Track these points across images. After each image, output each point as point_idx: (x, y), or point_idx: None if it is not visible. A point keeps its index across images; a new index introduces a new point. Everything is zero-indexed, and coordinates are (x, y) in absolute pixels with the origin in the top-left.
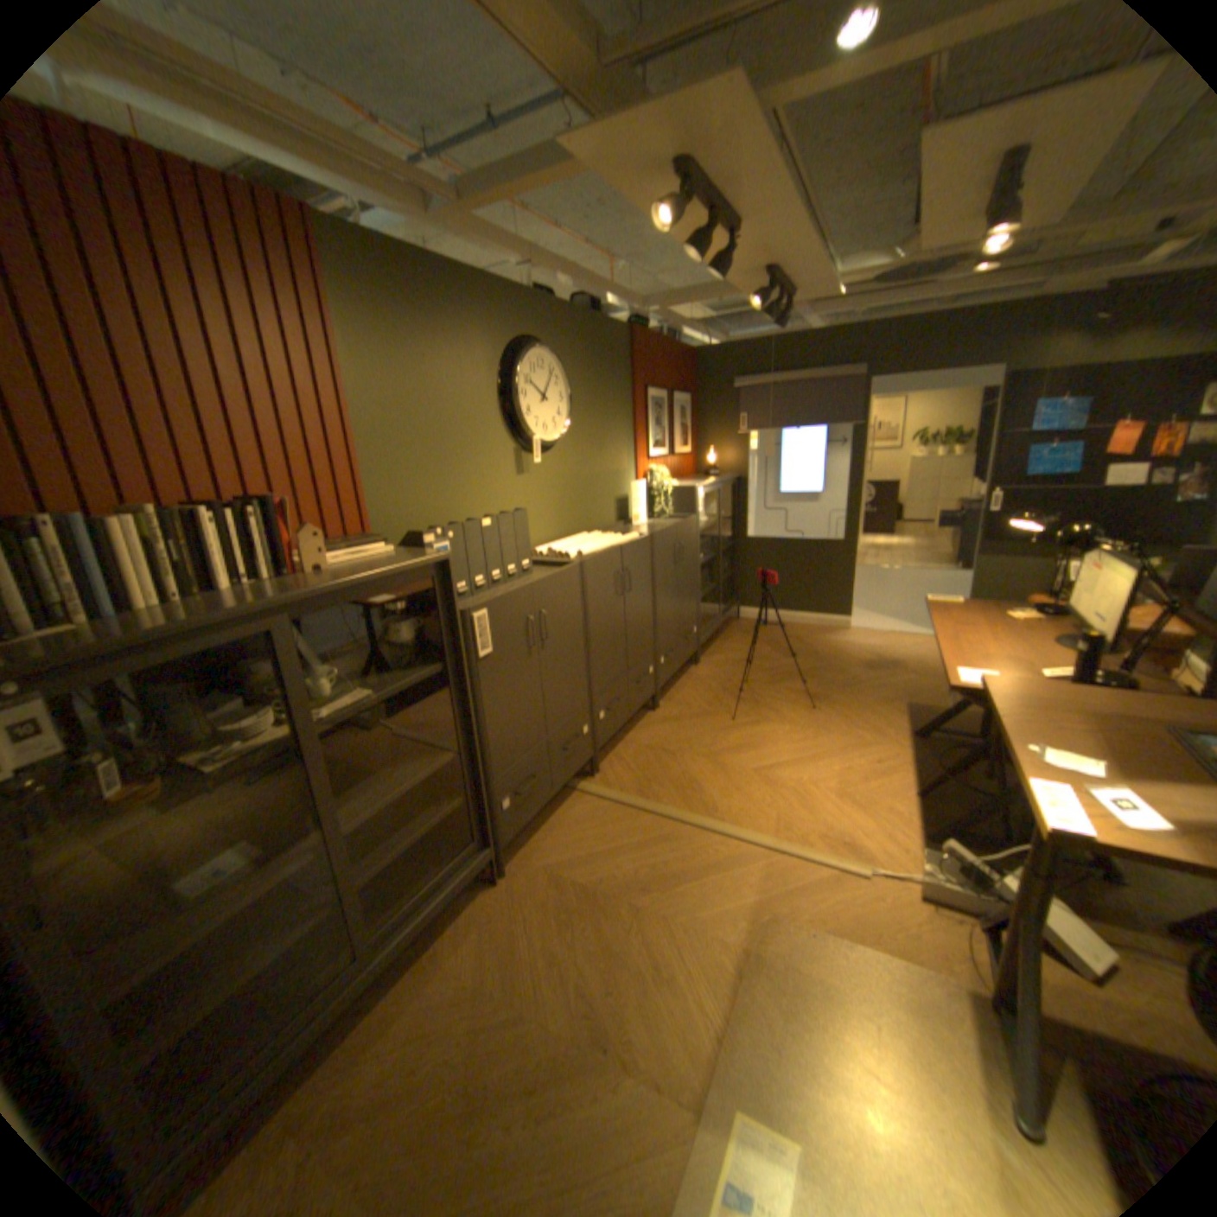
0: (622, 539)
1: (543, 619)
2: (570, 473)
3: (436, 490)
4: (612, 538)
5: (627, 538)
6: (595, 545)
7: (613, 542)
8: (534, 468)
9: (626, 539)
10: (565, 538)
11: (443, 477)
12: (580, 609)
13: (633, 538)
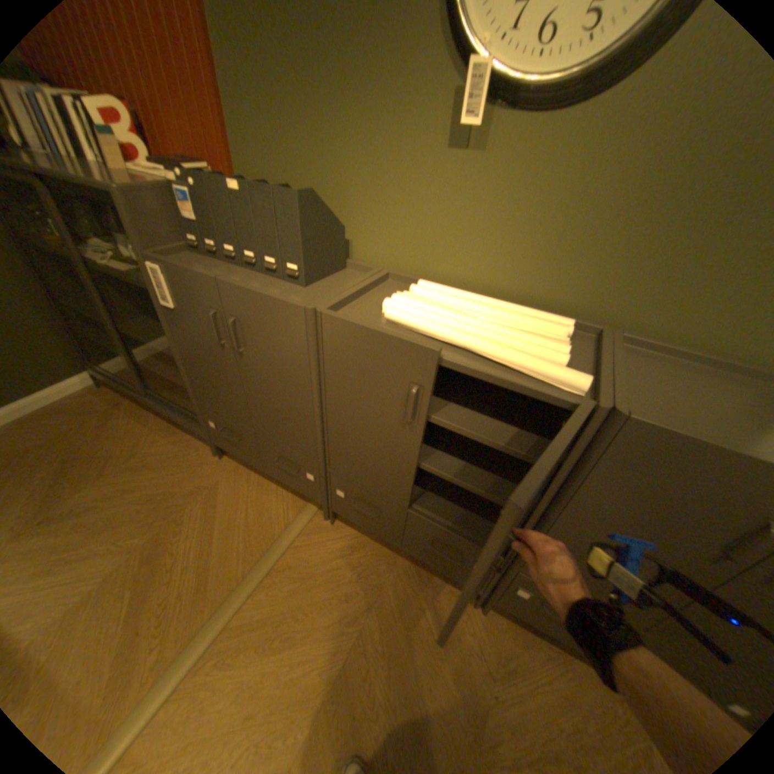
0: (520, 355)
1: (234, 326)
2: (633, 176)
3: (300, 136)
4: (534, 344)
5: (543, 363)
6: (460, 323)
7: (483, 342)
8: (500, 138)
9: (534, 361)
10: (539, 304)
11: (311, 120)
12: (305, 364)
13: (563, 375)
